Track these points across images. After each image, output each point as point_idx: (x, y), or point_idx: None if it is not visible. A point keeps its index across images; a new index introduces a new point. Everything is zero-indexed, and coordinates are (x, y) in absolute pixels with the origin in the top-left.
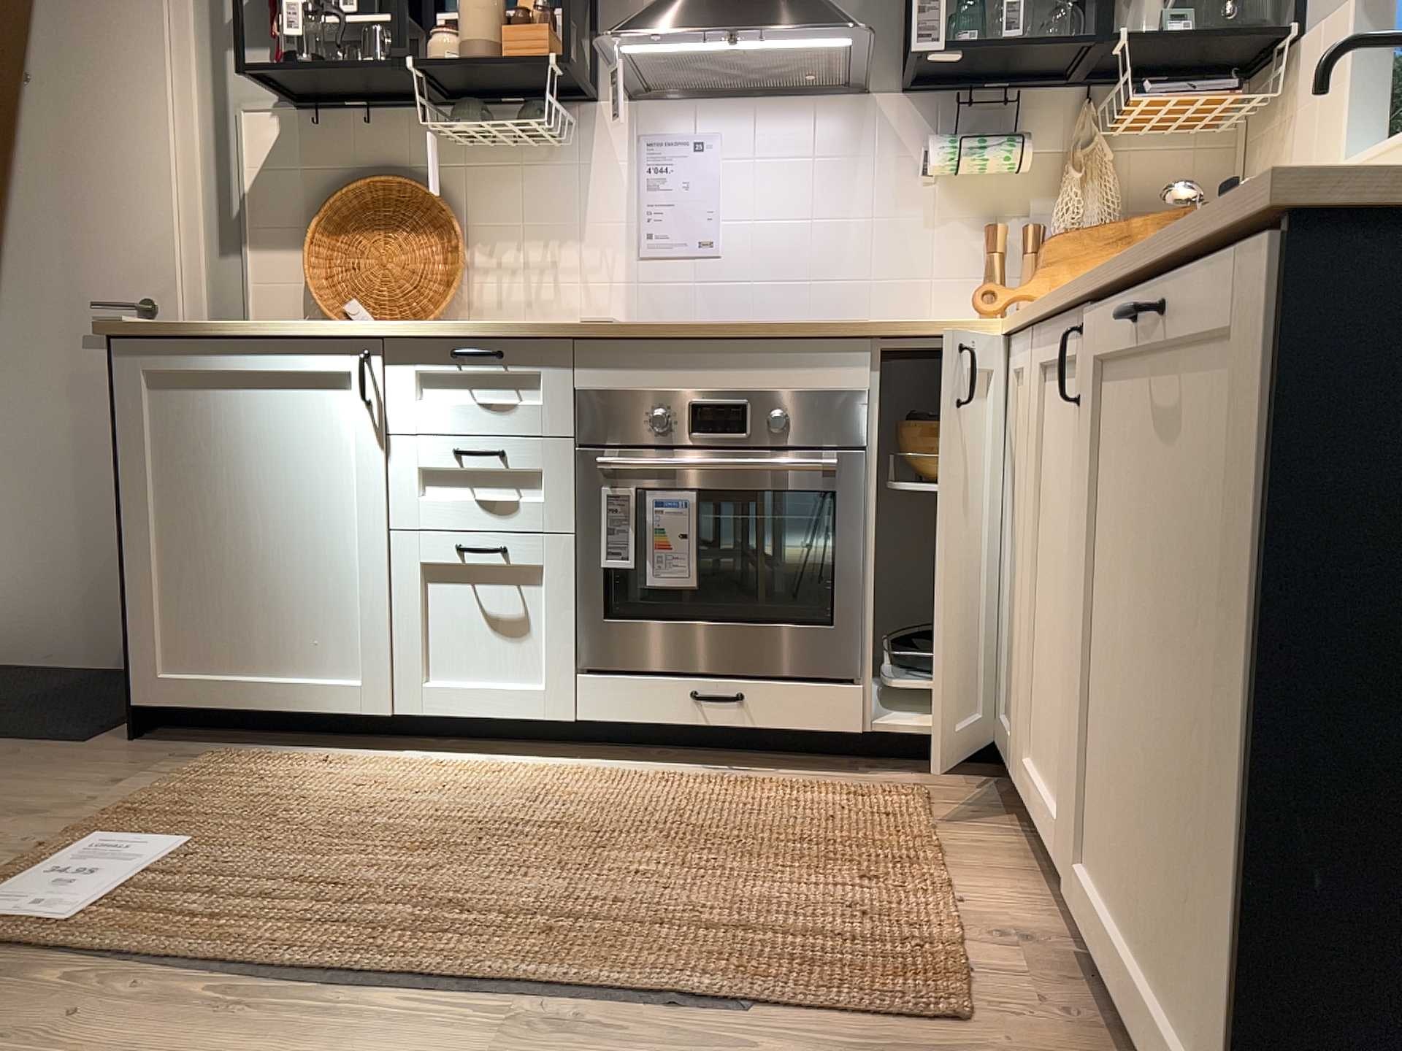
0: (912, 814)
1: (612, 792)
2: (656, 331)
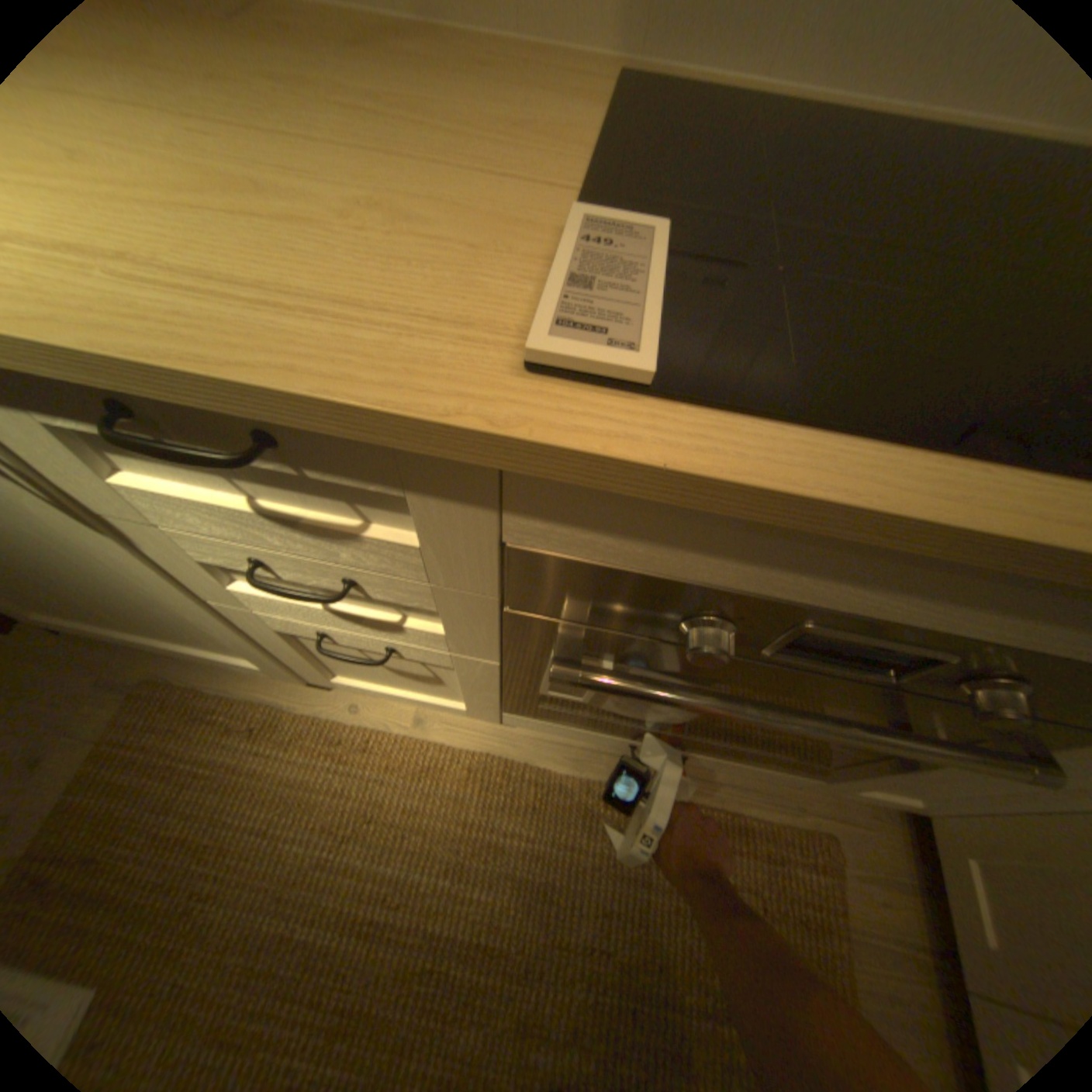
0: (826, 918)
1: (536, 835)
2: (829, 513)
